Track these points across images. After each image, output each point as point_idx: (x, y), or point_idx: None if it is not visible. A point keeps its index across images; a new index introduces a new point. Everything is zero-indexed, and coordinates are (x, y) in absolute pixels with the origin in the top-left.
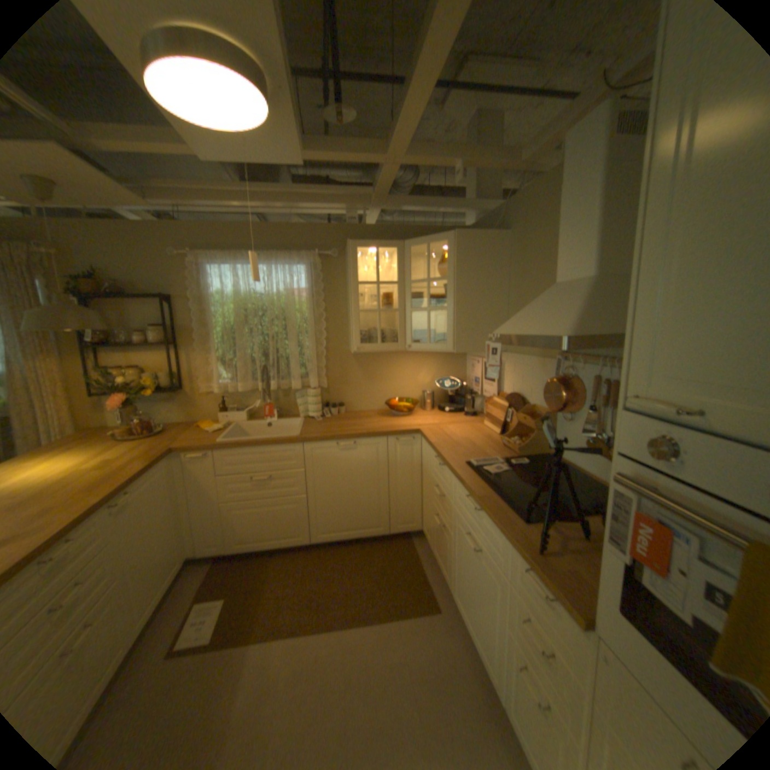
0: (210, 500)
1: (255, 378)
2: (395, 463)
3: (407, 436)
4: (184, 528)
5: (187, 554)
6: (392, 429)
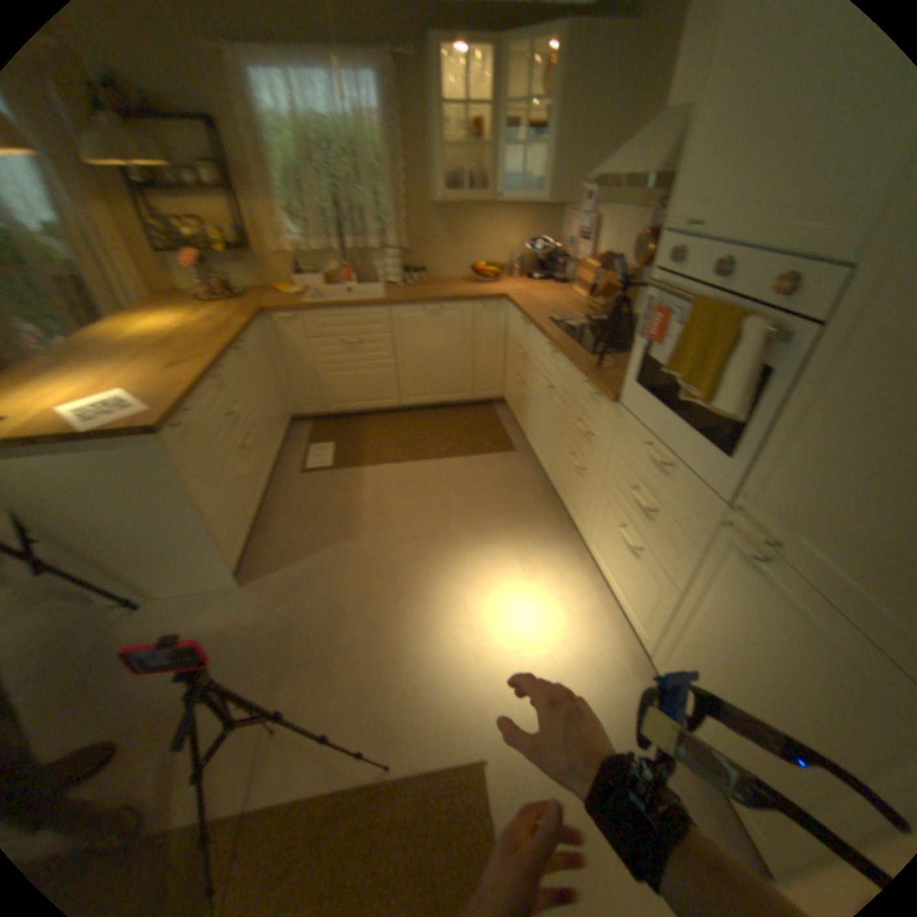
0: (308, 363)
1: (329, 237)
2: (481, 332)
3: (494, 303)
4: (287, 389)
5: (294, 412)
6: (479, 296)
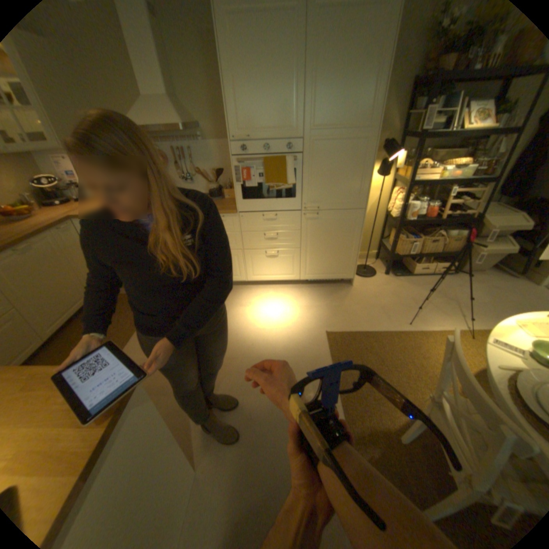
0: None
1: None
2: (65, 248)
3: (61, 224)
4: None
5: None
6: (46, 223)
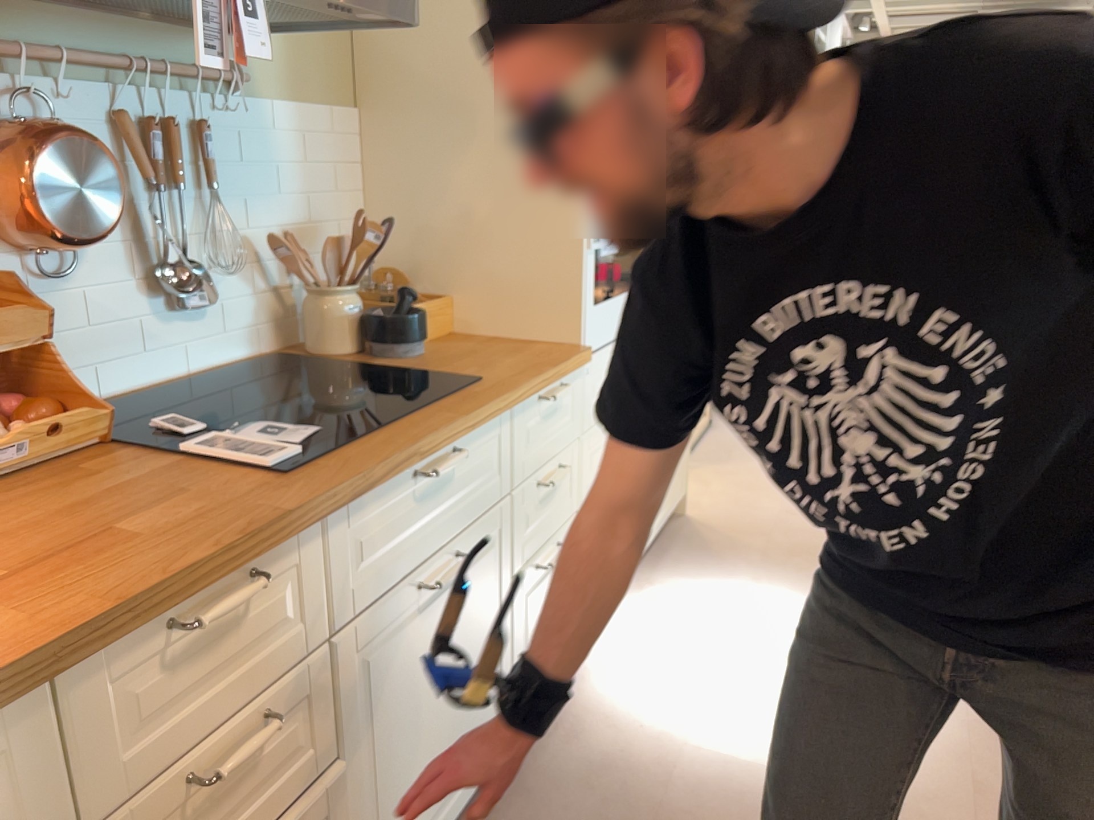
0: None
1: None
2: None
3: None
4: None
5: None
6: None
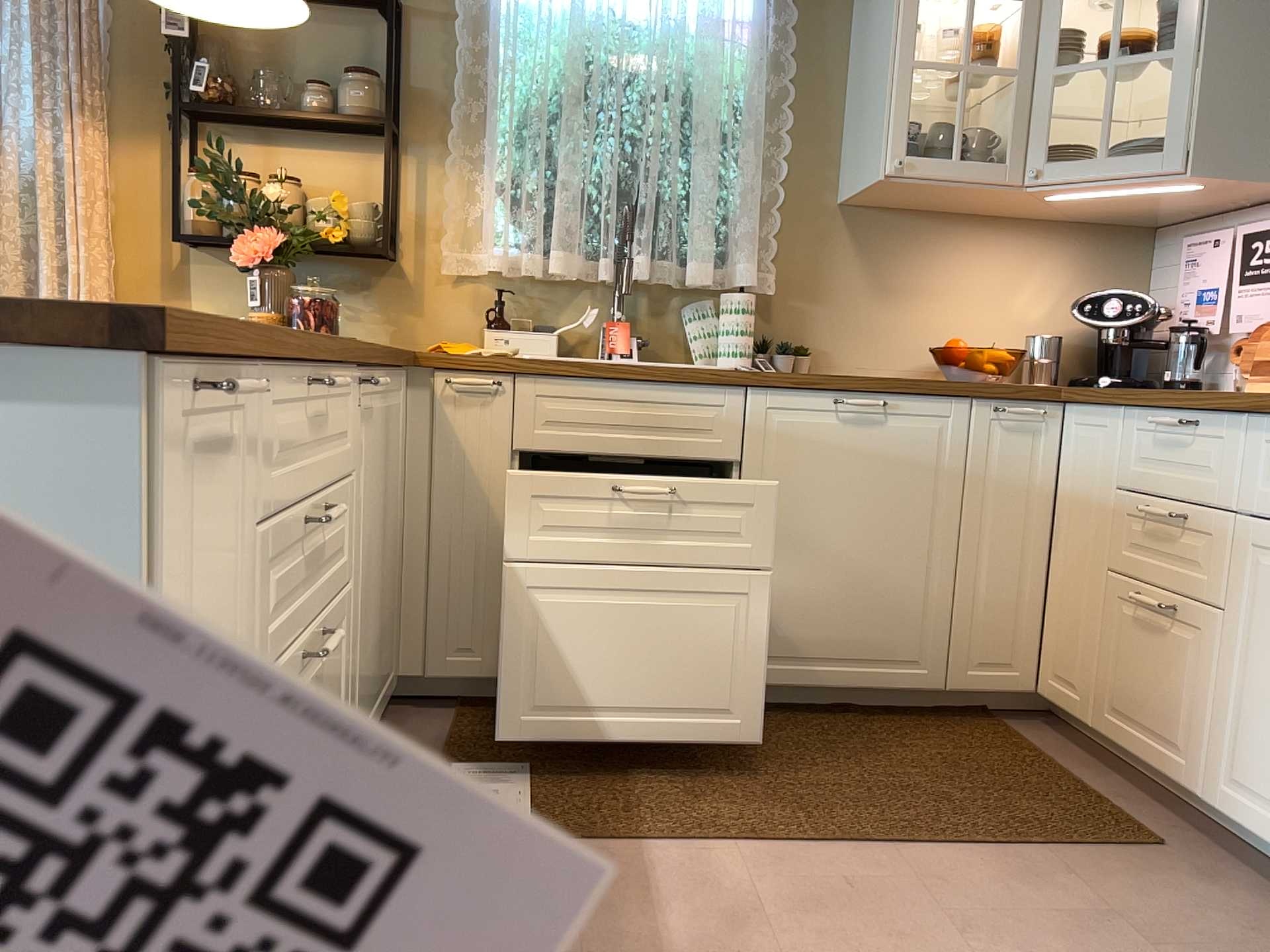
0: (487, 516)
1: (587, 250)
2: (987, 480)
3: (1028, 404)
4: (406, 589)
5: (404, 665)
6: (985, 382)
